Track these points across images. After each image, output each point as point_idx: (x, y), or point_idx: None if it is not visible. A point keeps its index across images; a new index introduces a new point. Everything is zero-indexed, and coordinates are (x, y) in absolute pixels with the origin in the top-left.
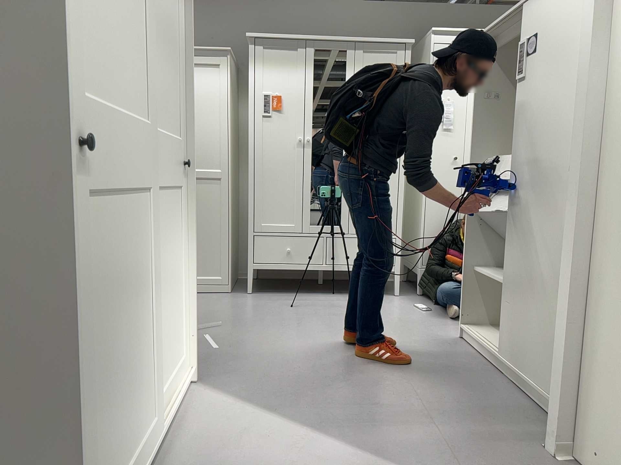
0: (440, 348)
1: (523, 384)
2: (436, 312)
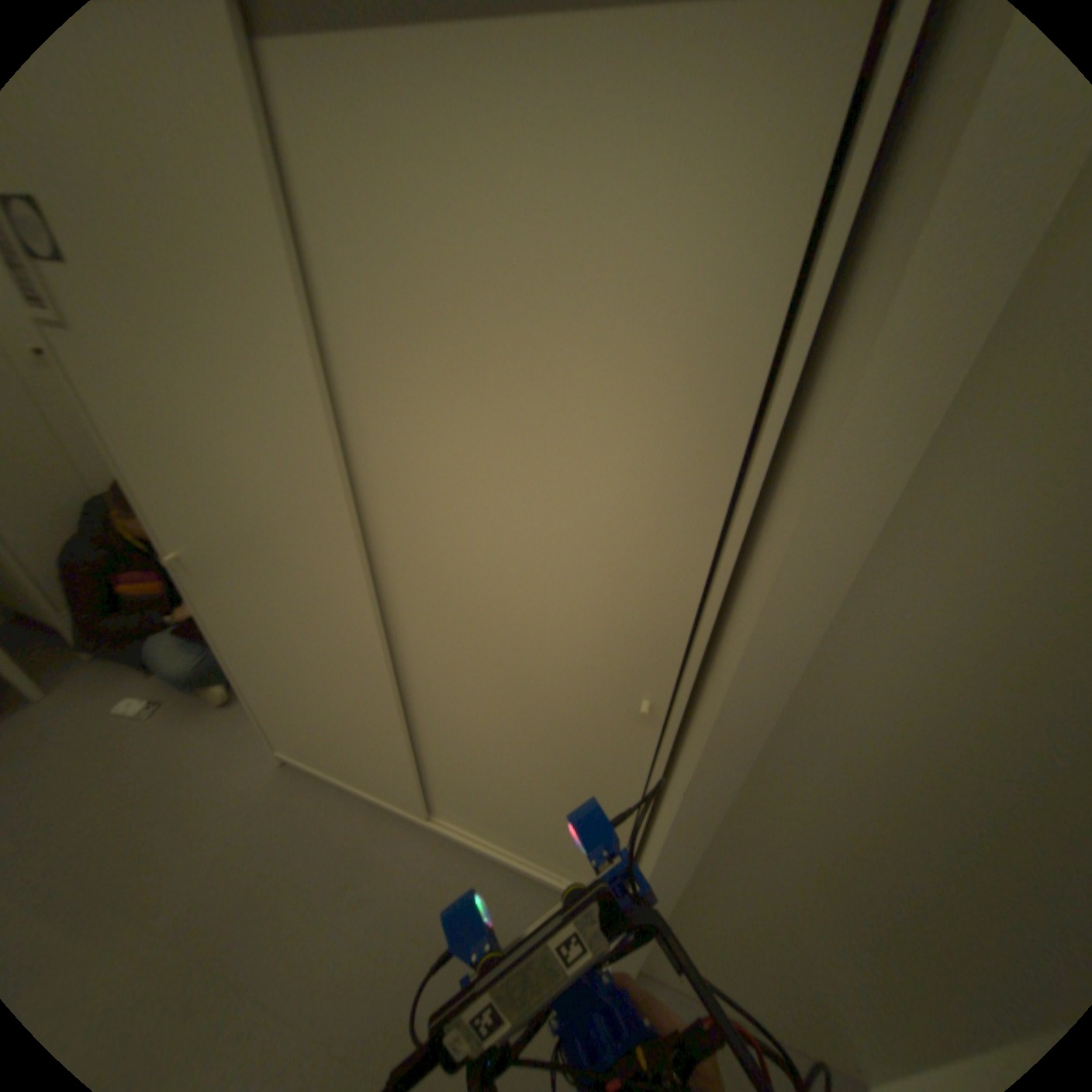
0: (269, 835)
1: (464, 846)
2: (169, 699)
